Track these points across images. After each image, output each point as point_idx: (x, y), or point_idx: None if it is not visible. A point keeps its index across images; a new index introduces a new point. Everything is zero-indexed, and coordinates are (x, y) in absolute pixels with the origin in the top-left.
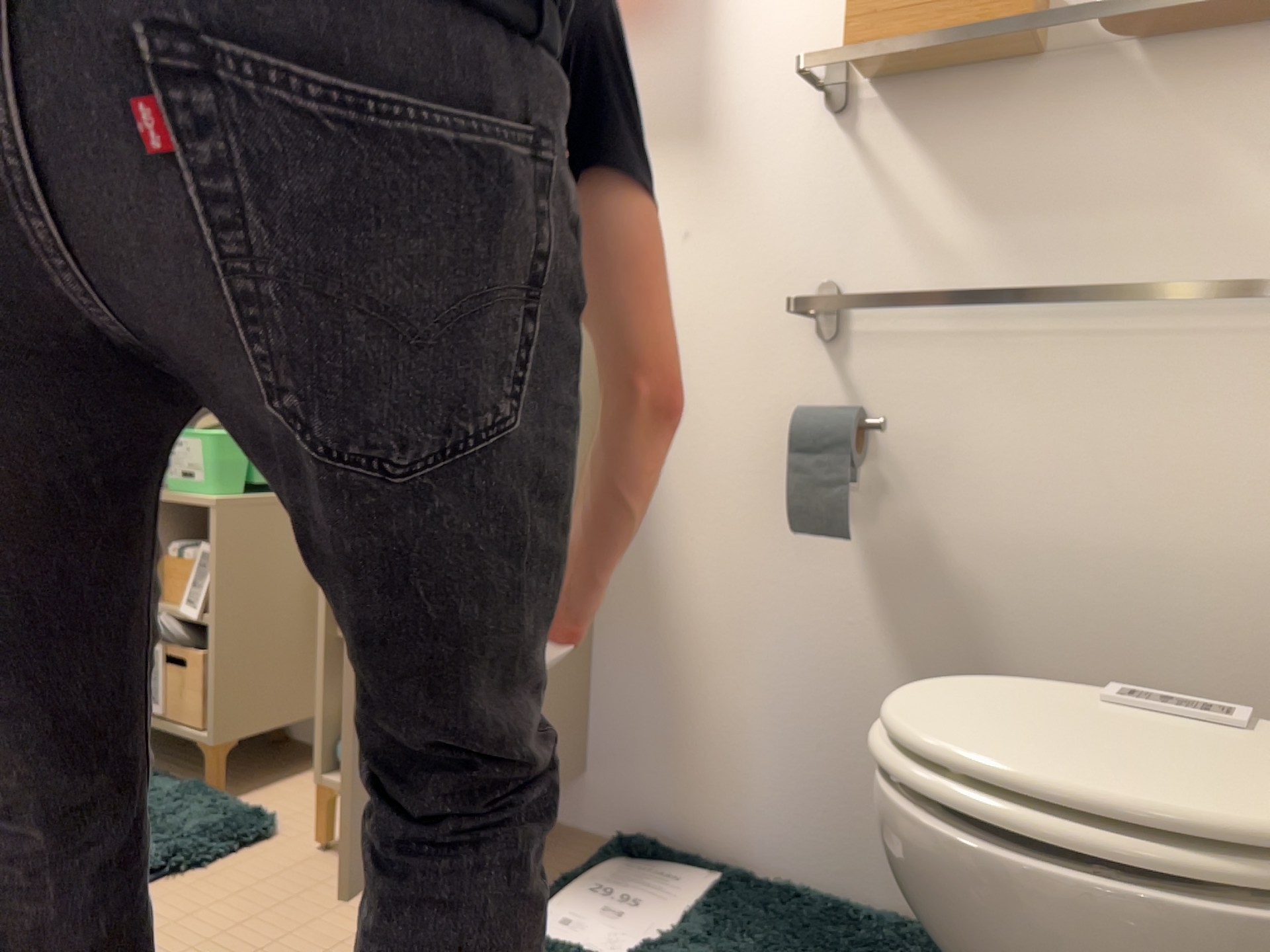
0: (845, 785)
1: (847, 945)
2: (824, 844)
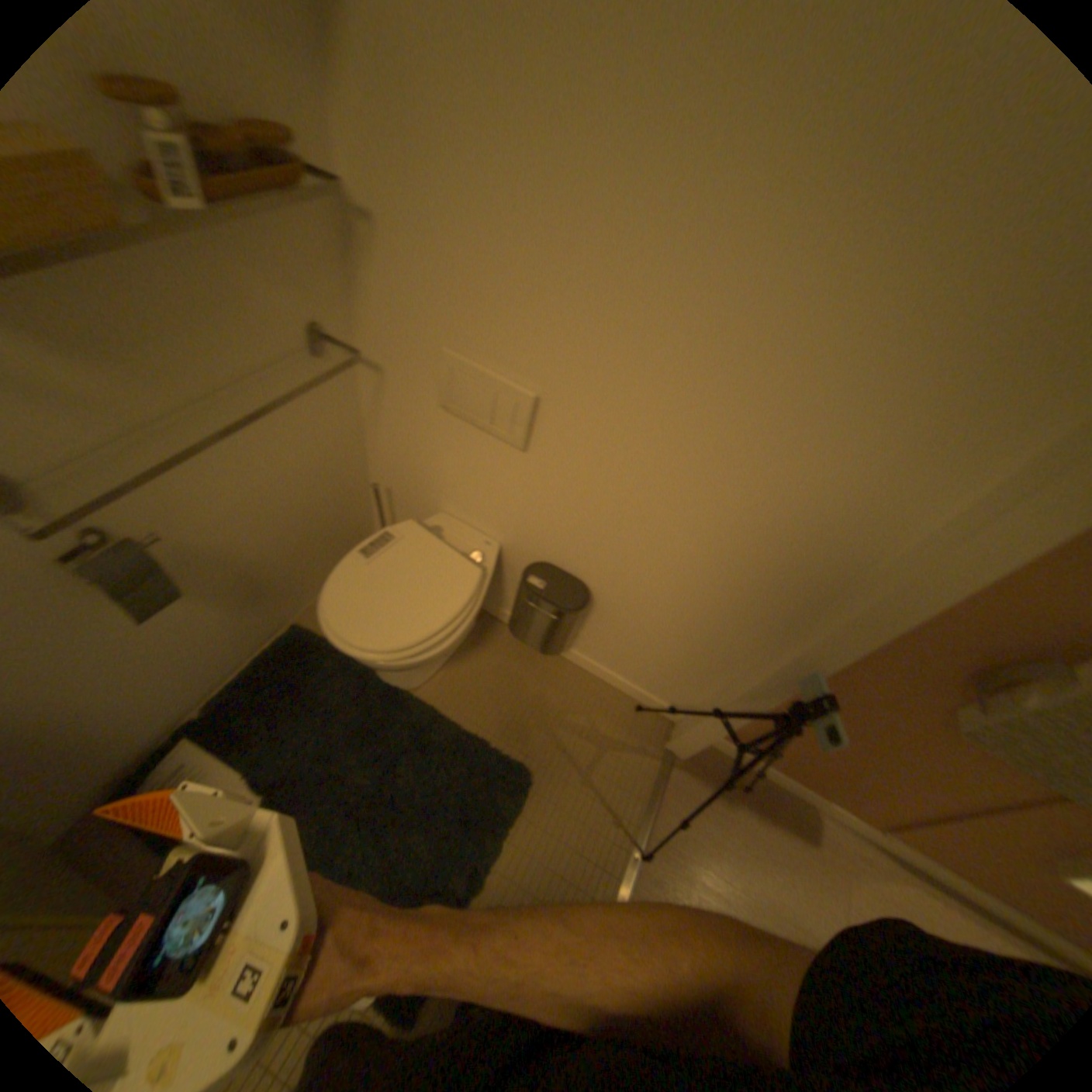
0: (203, 656)
1: (278, 688)
2: (206, 678)
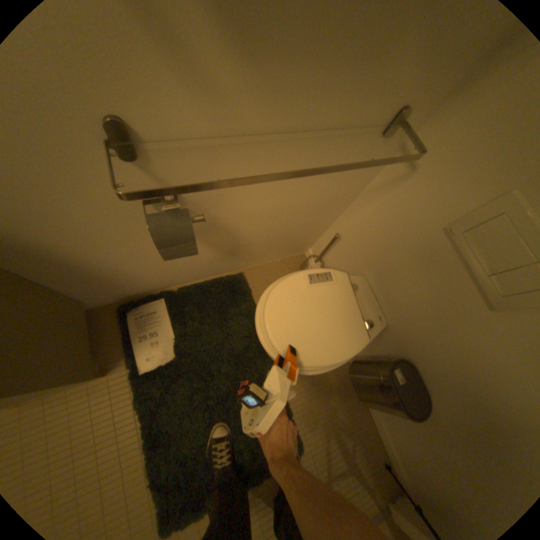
0: (192, 268)
1: (214, 303)
2: (188, 276)
